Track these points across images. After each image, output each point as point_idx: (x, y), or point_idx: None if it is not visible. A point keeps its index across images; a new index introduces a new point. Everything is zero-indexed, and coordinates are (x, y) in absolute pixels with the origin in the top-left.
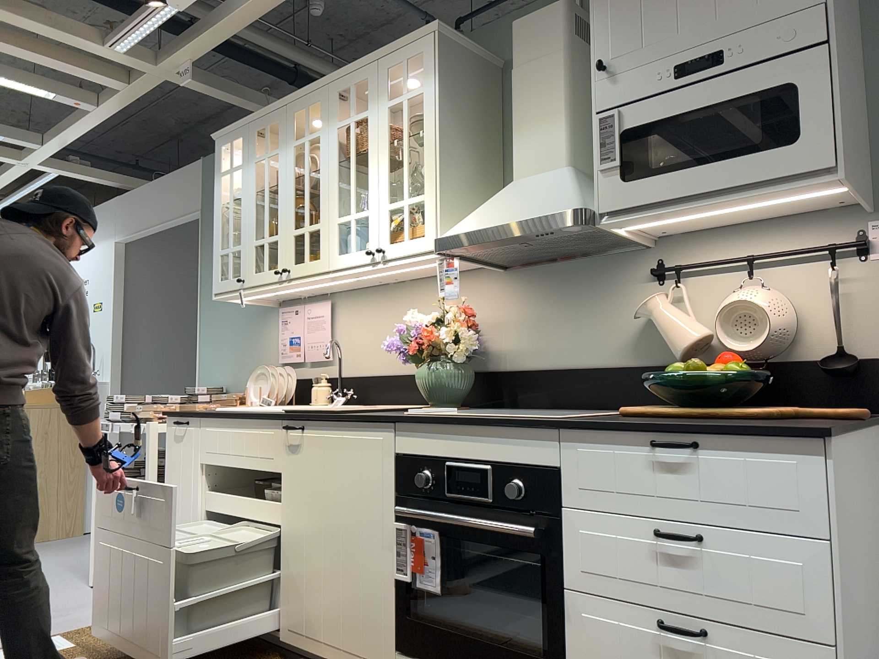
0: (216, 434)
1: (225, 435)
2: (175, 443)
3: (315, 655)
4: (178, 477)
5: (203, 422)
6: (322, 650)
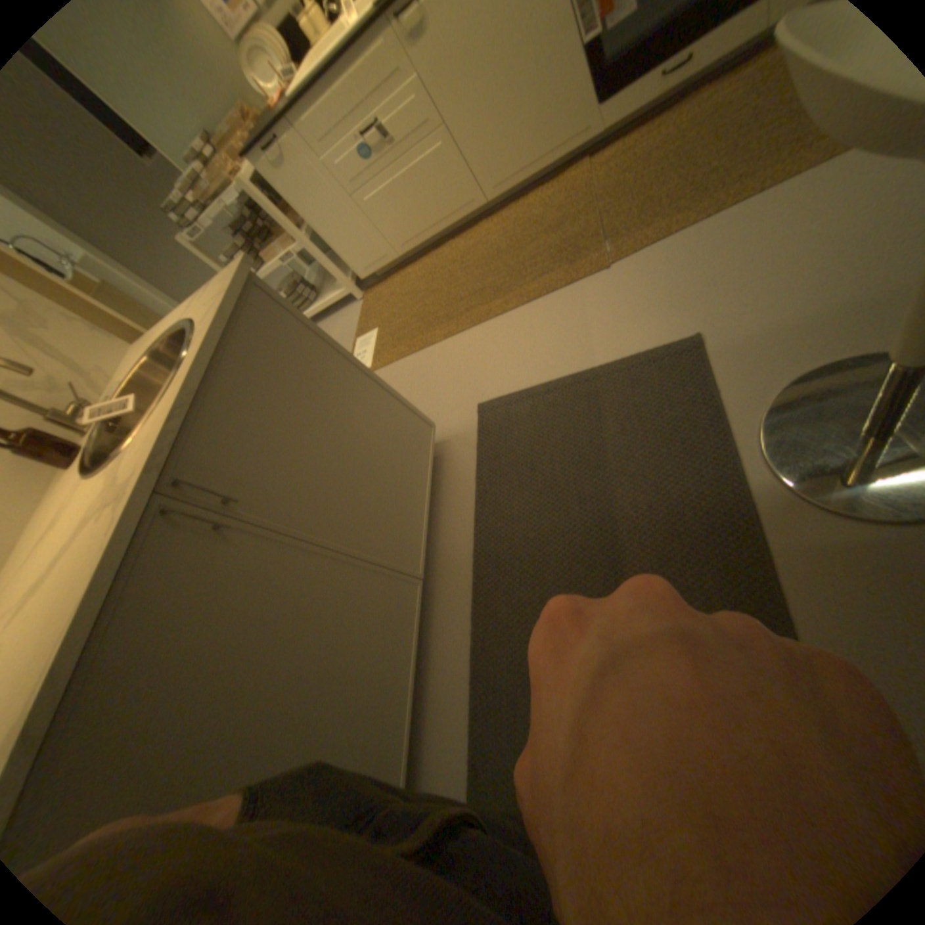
0: (317, 111)
1: (328, 101)
2: (278, 169)
3: (526, 177)
4: (308, 192)
5: (293, 115)
6: (530, 168)
